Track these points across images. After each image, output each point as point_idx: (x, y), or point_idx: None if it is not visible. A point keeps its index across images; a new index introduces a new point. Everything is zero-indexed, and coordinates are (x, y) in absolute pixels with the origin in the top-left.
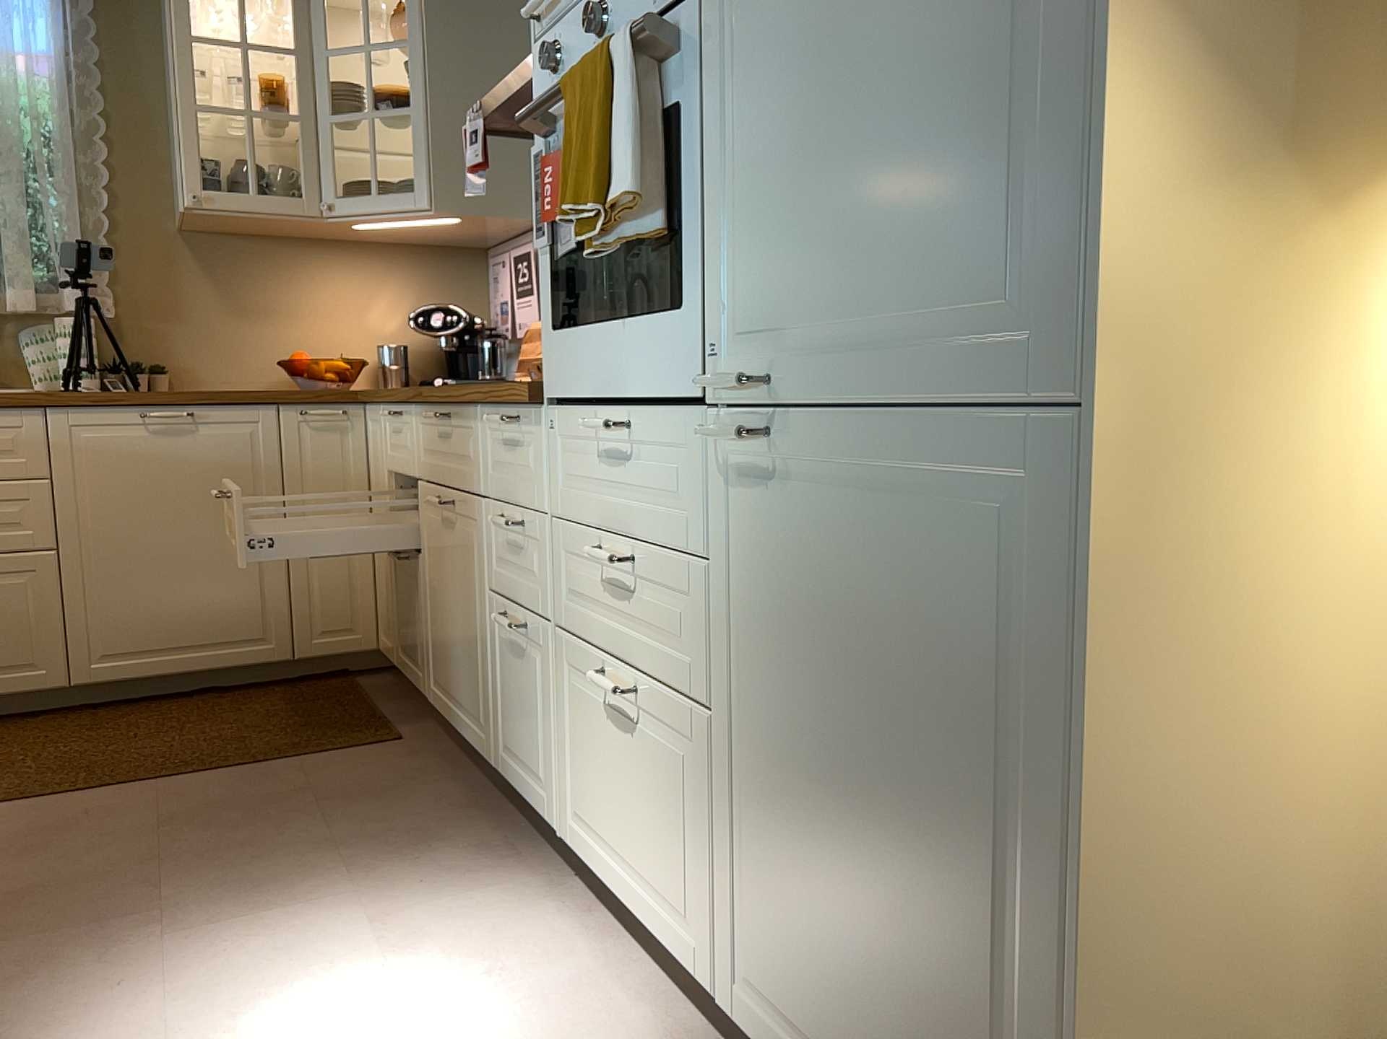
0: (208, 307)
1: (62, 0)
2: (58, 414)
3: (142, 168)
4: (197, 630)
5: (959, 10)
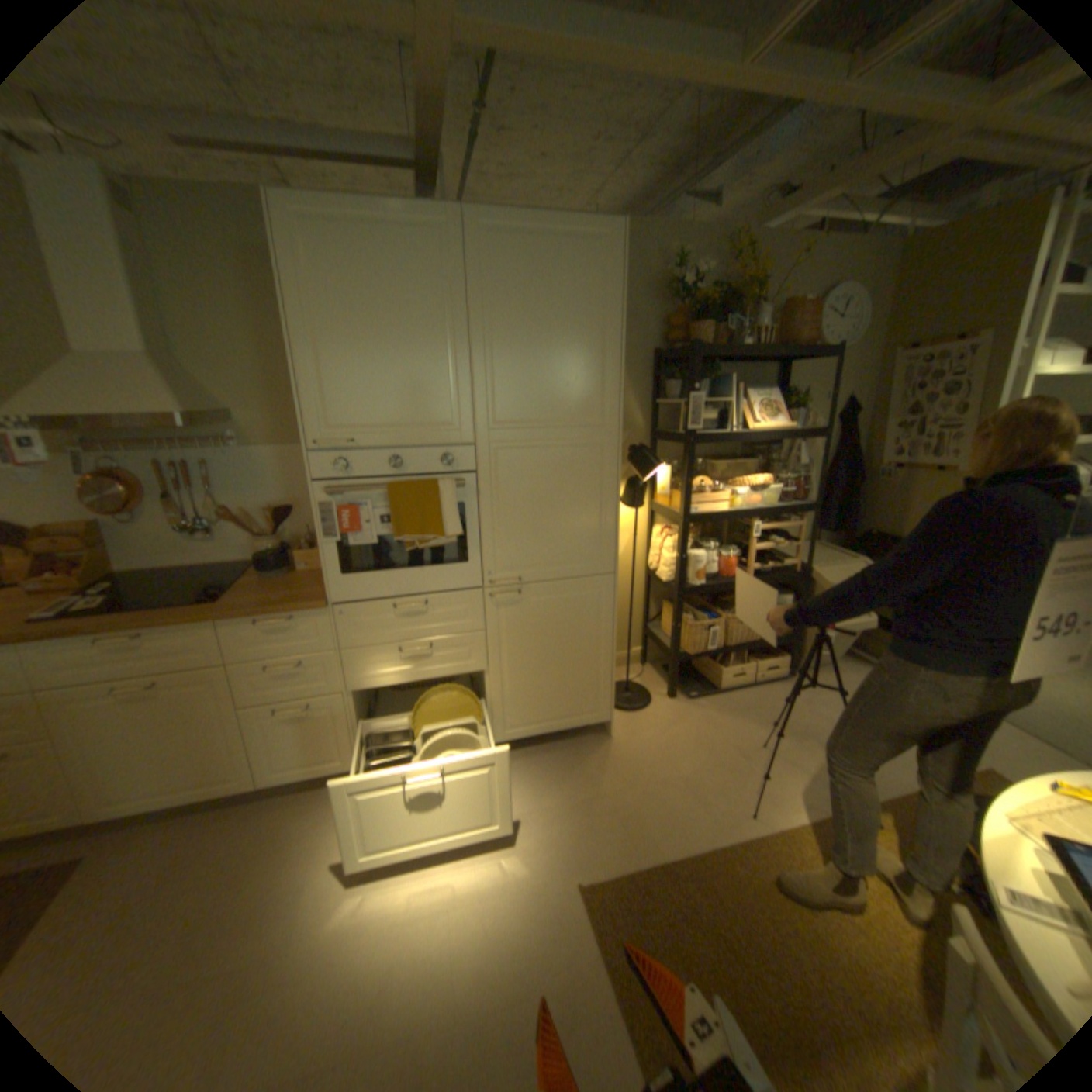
0: None
1: None
2: None
3: None
4: None
5: (578, 505)
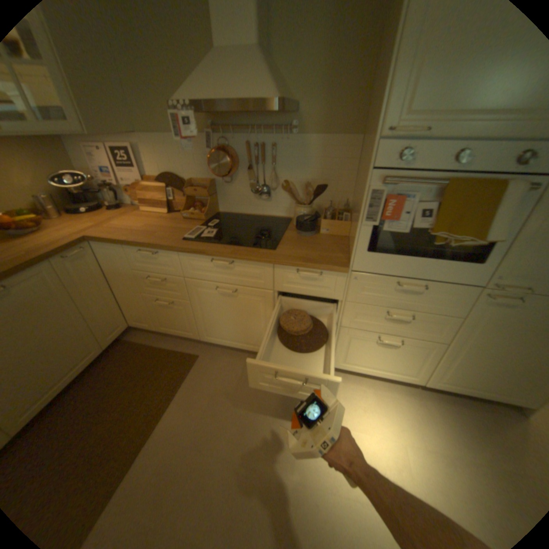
0: None
1: None
2: None
3: None
4: (62, 370)
5: None
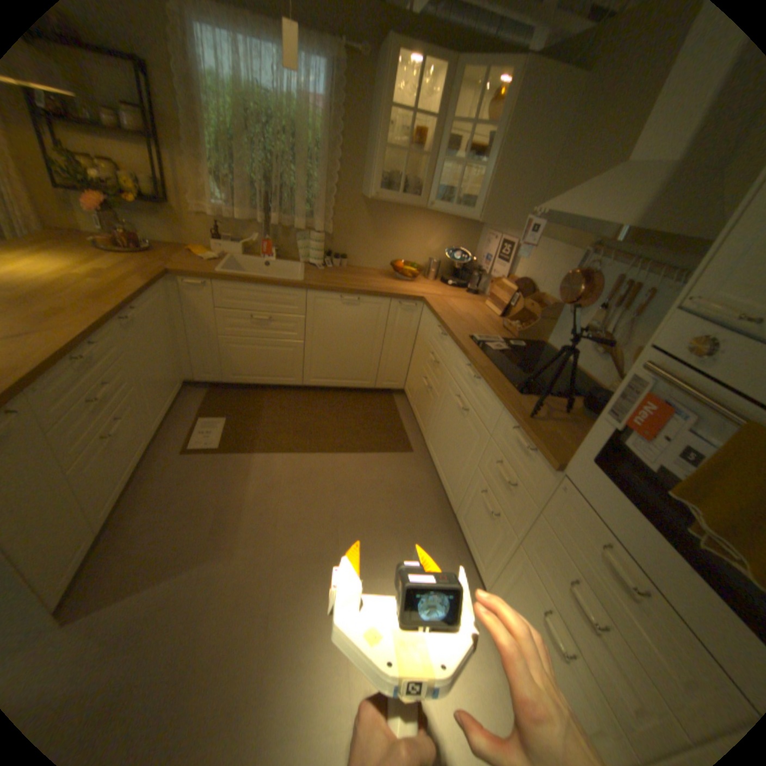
0: (366, 232)
1: (333, 64)
2: (311, 293)
3: (353, 163)
4: (345, 375)
5: None
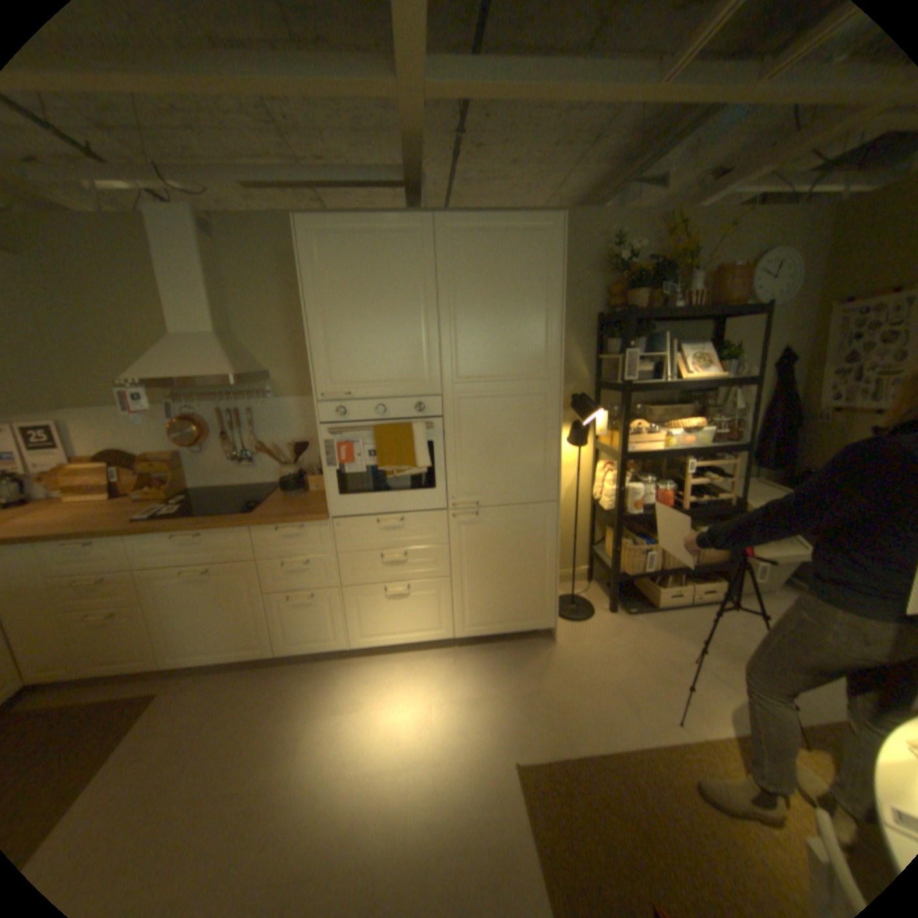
0: None
1: None
2: None
3: None
4: None
5: (526, 444)
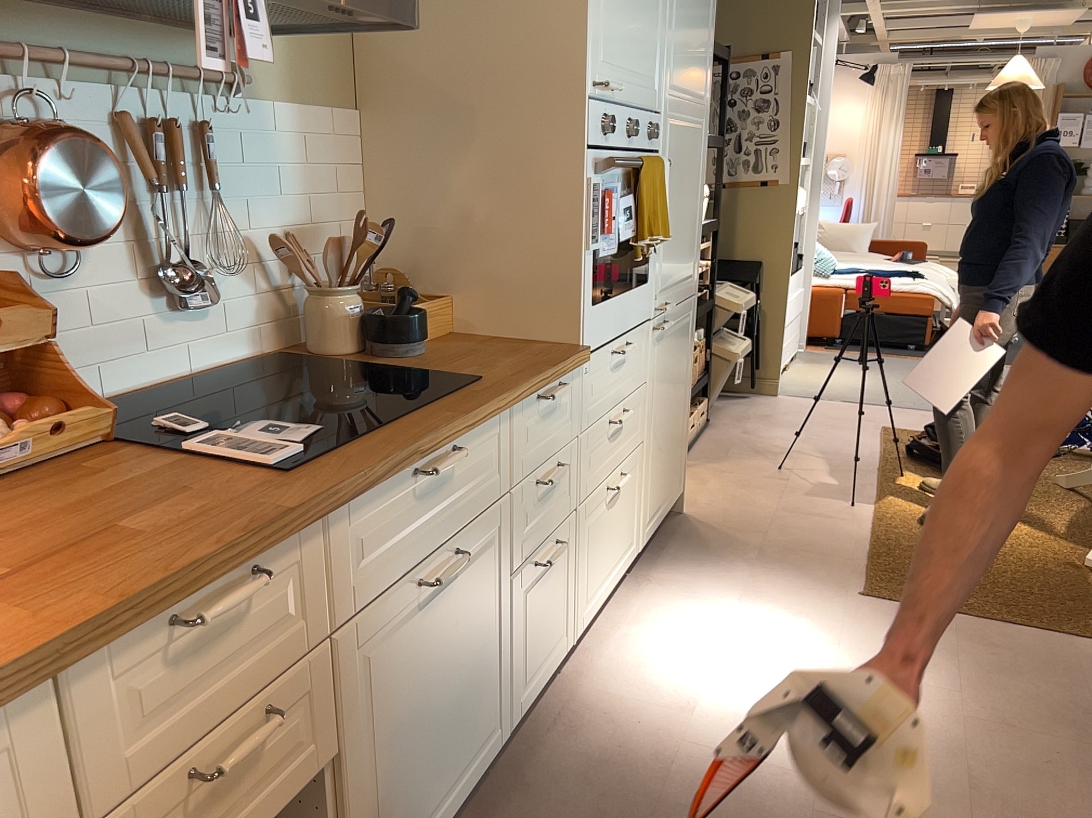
0: None
1: None
2: None
3: None
4: None
5: (692, 204)
